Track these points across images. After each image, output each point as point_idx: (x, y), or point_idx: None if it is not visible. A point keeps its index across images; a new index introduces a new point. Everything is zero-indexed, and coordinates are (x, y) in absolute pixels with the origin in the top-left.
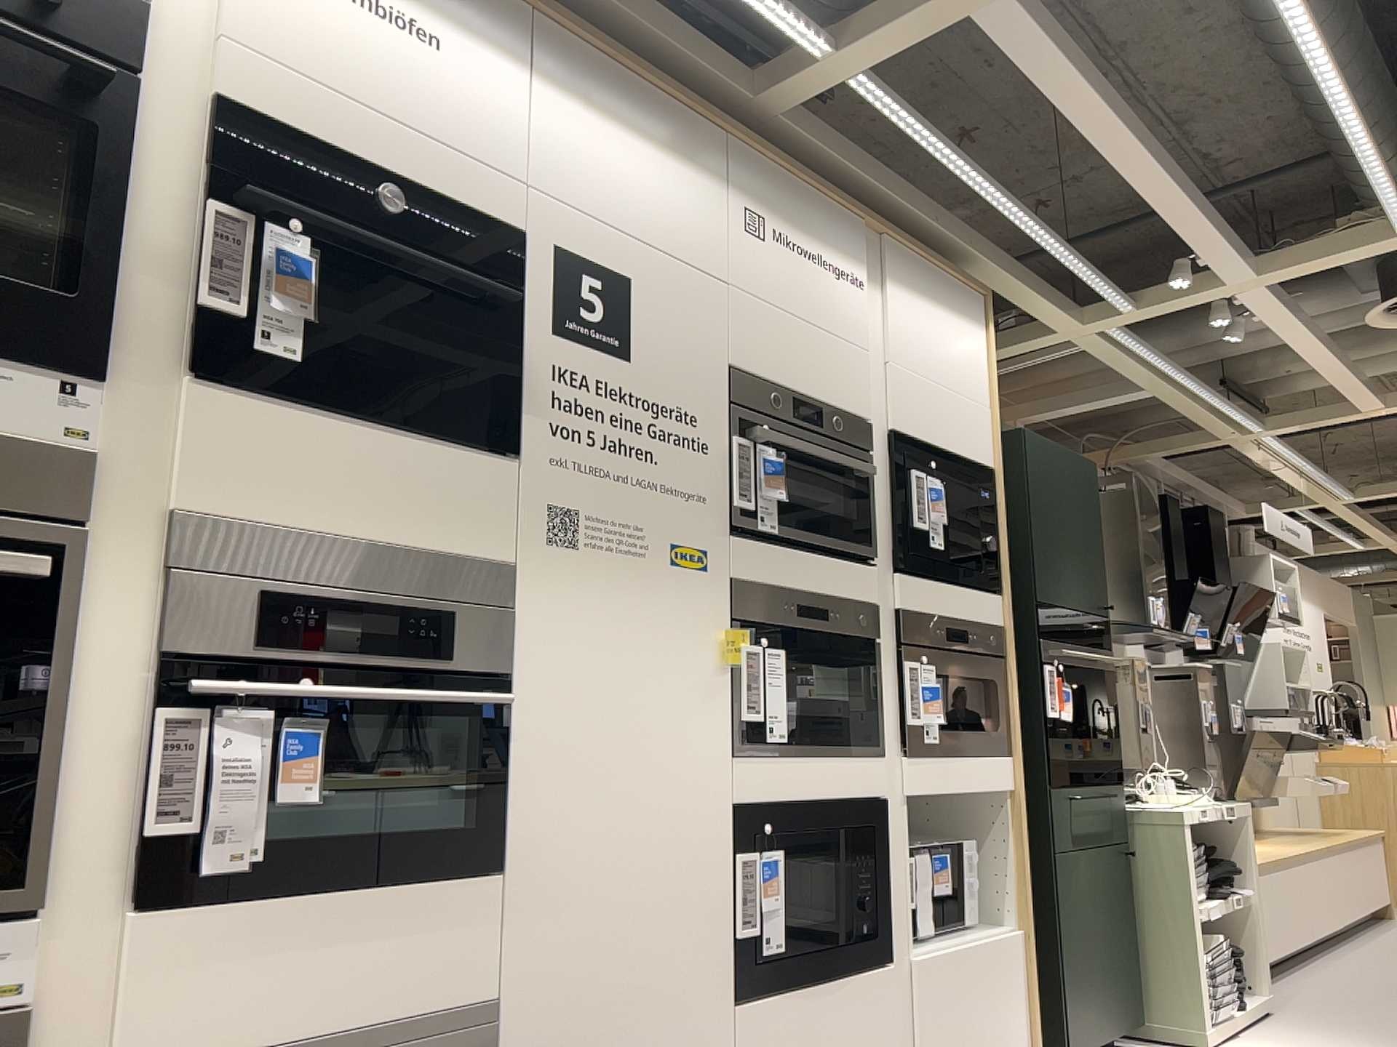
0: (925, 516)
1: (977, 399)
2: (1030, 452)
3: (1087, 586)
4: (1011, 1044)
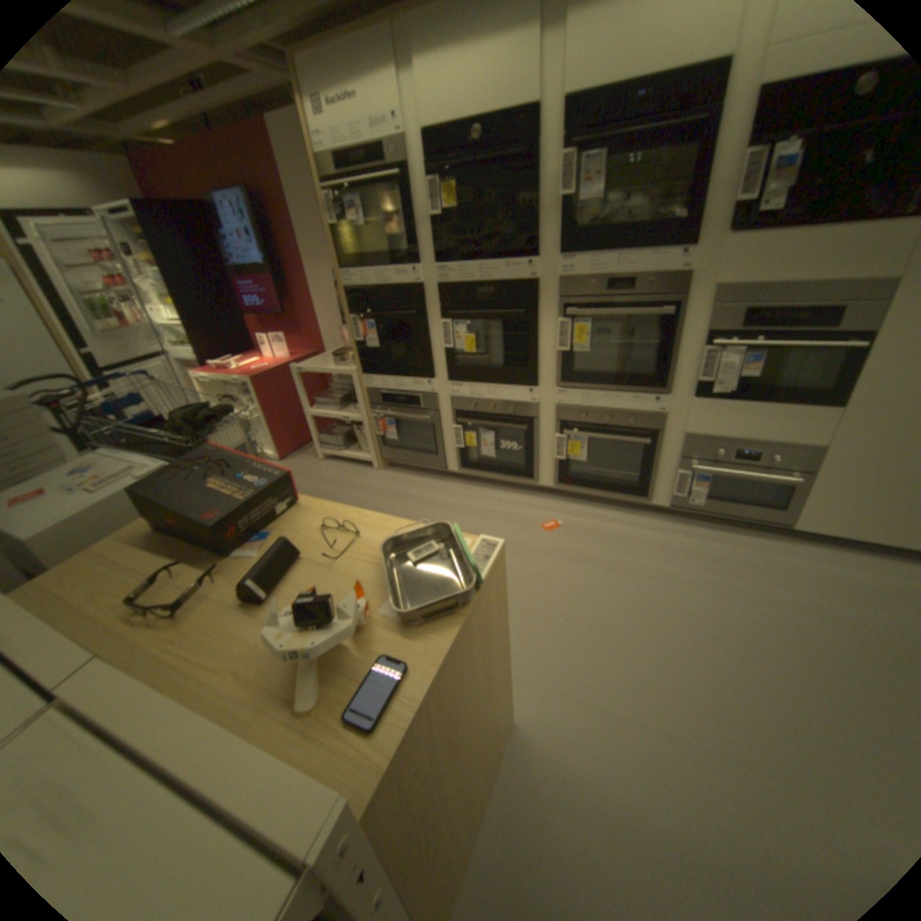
0: None
1: None
2: None
3: None
4: None
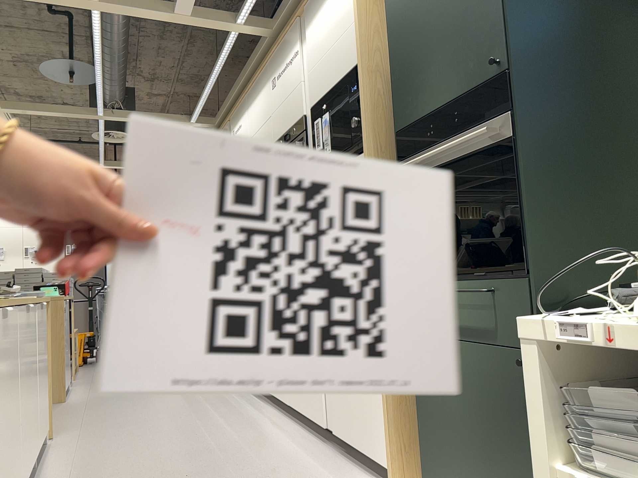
0: (321, 141)
1: (350, 24)
2: (393, 1)
3: (472, 59)
4: (378, 439)
